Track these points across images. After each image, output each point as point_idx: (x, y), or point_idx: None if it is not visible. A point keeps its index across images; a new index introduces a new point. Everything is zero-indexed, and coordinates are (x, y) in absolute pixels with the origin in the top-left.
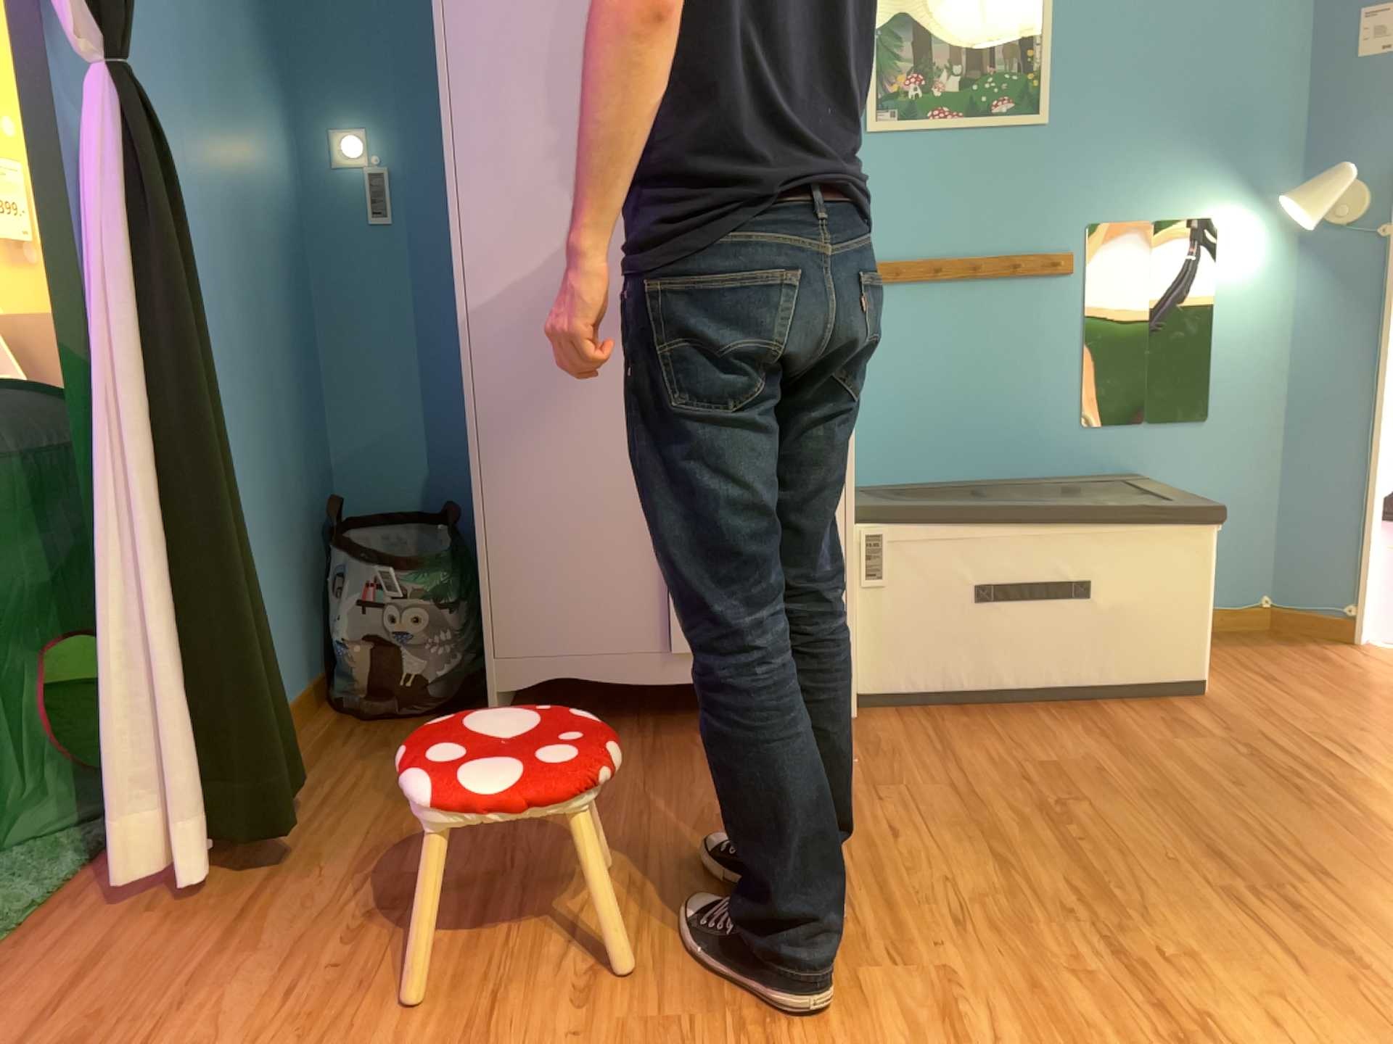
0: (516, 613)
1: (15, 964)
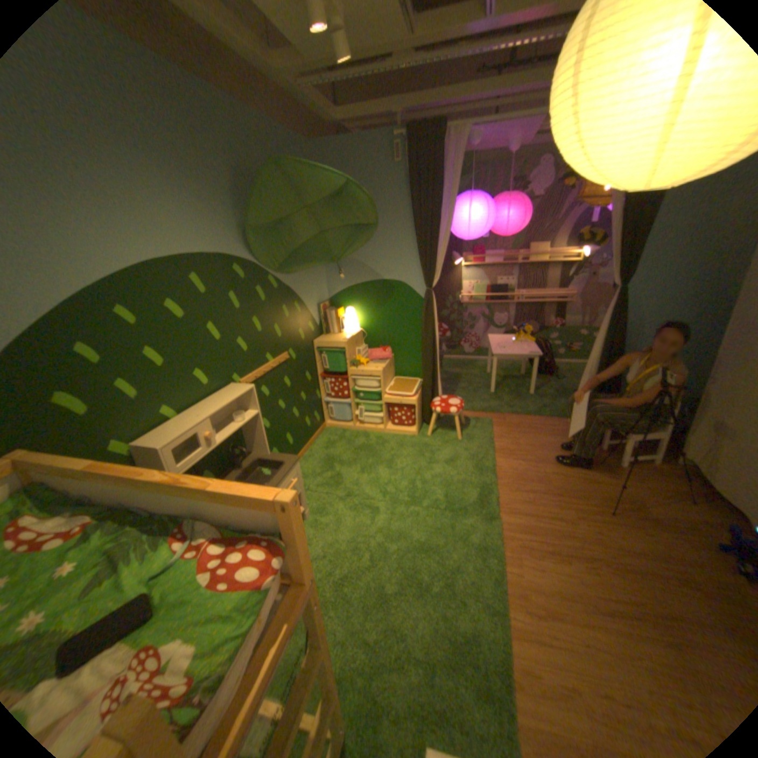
0: (694, 441)
1: (547, 421)
